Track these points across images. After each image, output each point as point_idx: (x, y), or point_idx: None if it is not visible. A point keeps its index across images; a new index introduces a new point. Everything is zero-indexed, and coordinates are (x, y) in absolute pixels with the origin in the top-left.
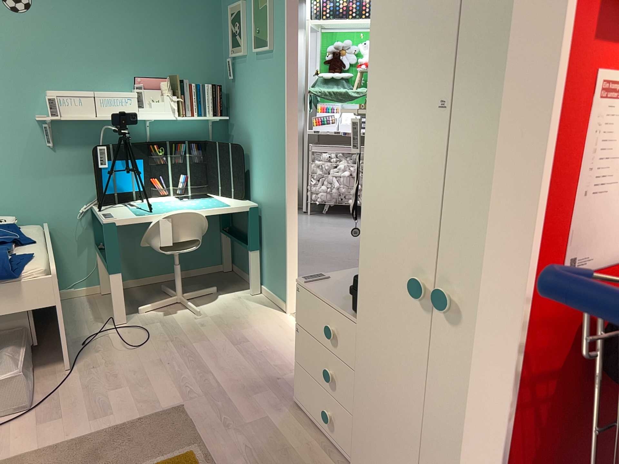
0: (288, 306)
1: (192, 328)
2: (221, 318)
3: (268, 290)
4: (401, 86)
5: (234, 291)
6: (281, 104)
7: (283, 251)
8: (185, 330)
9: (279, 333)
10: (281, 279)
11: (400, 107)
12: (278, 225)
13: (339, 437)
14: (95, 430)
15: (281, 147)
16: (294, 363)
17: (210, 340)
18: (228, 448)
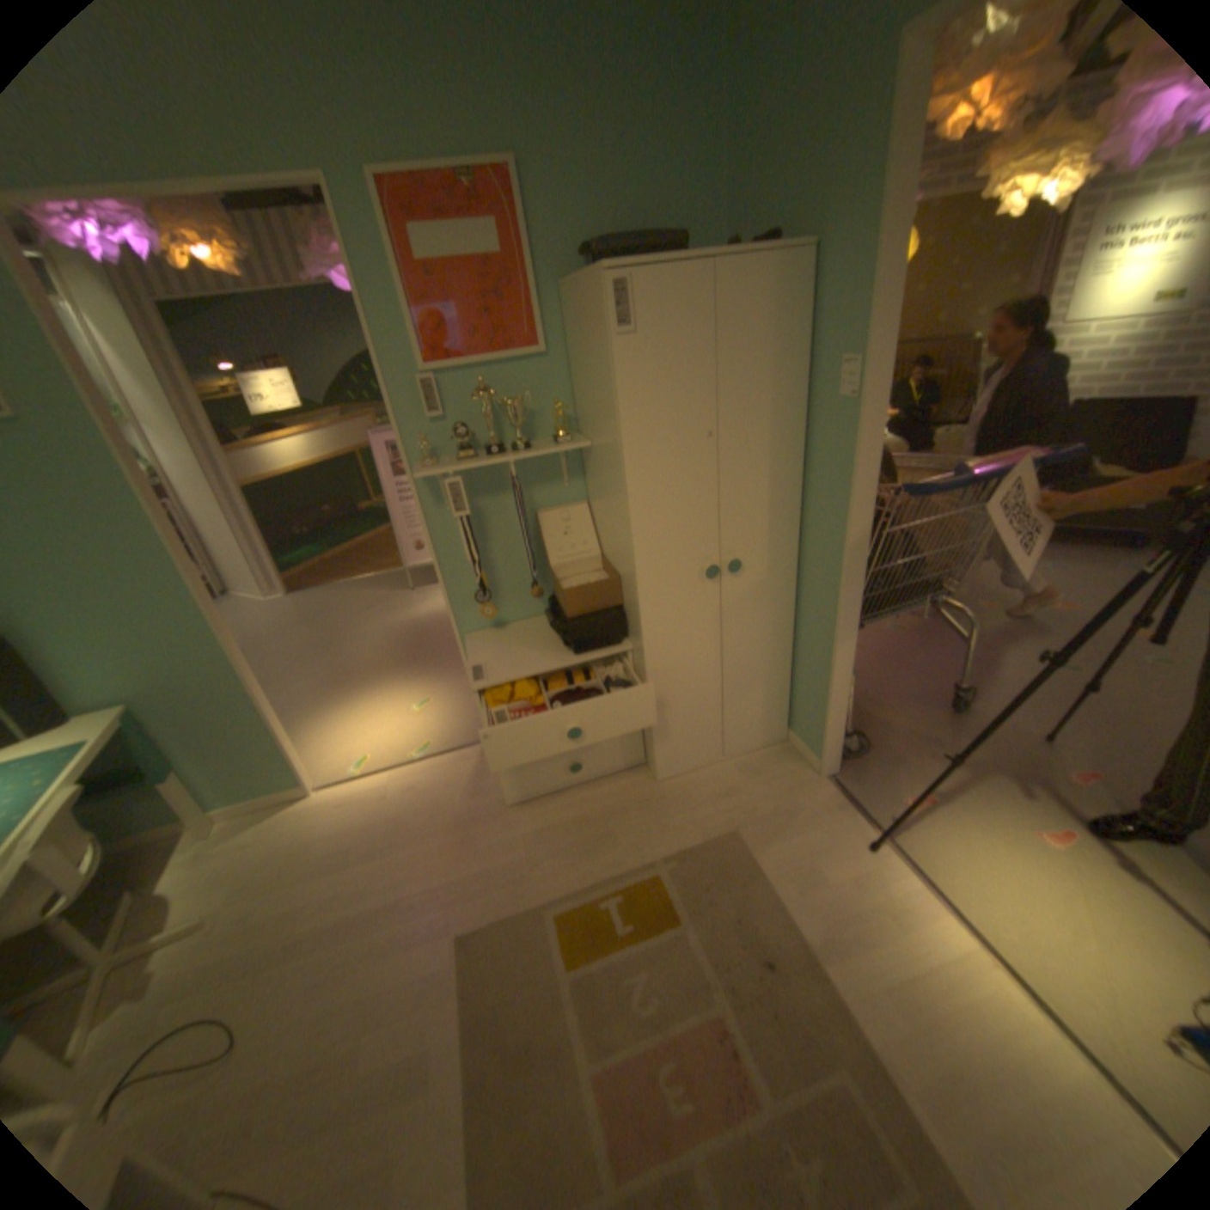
0: (305, 785)
1: (239, 938)
2: (243, 889)
3: (231, 808)
4: (666, 431)
5: (162, 867)
6: (120, 512)
7: (251, 729)
8: (238, 951)
9: (355, 810)
10: (266, 767)
11: (667, 449)
12: (215, 704)
13: (591, 770)
14: (456, 1074)
15: (162, 583)
16: (434, 801)
17: (304, 906)
18: (559, 878)
